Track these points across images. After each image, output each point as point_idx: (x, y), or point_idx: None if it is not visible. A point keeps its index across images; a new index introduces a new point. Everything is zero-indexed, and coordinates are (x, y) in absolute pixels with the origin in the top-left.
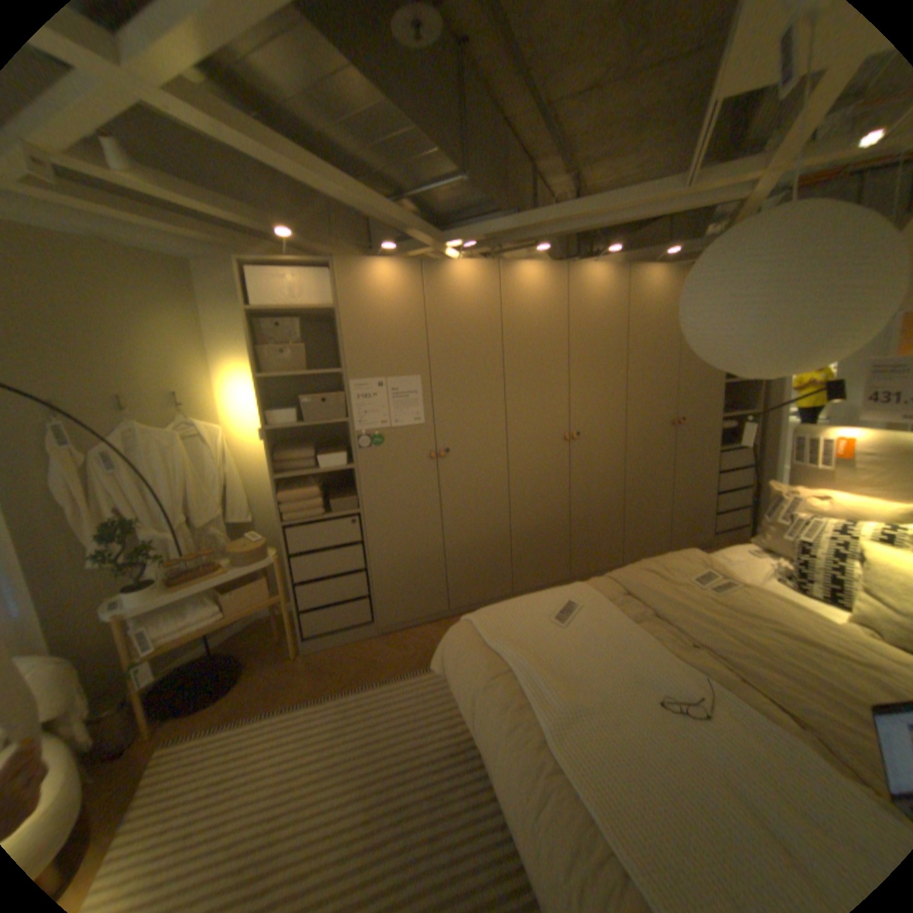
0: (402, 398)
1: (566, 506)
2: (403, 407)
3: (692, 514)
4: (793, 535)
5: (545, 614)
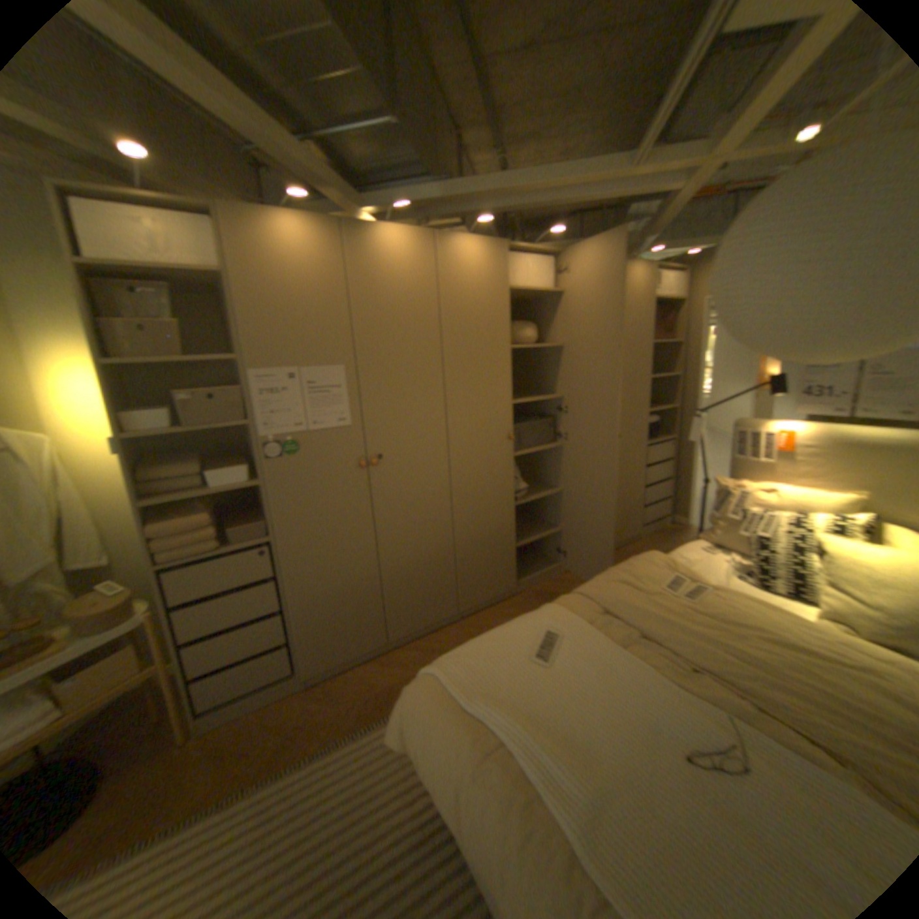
0: (324, 393)
1: (512, 511)
2: (325, 404)
3: (625, 509)
4: (744, 529)
5: (524, 652)
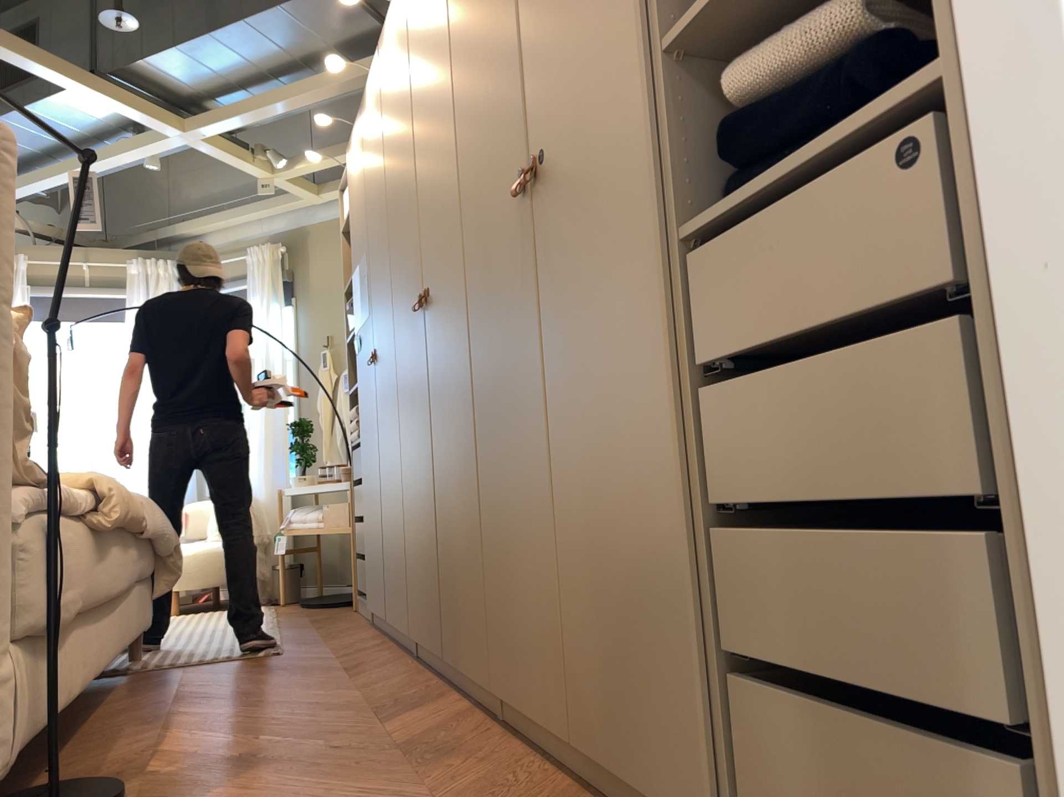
0: (368, 286)
1: (433, 457)
2: (368, 297)
3: (603, 574)
4: None
5: None
